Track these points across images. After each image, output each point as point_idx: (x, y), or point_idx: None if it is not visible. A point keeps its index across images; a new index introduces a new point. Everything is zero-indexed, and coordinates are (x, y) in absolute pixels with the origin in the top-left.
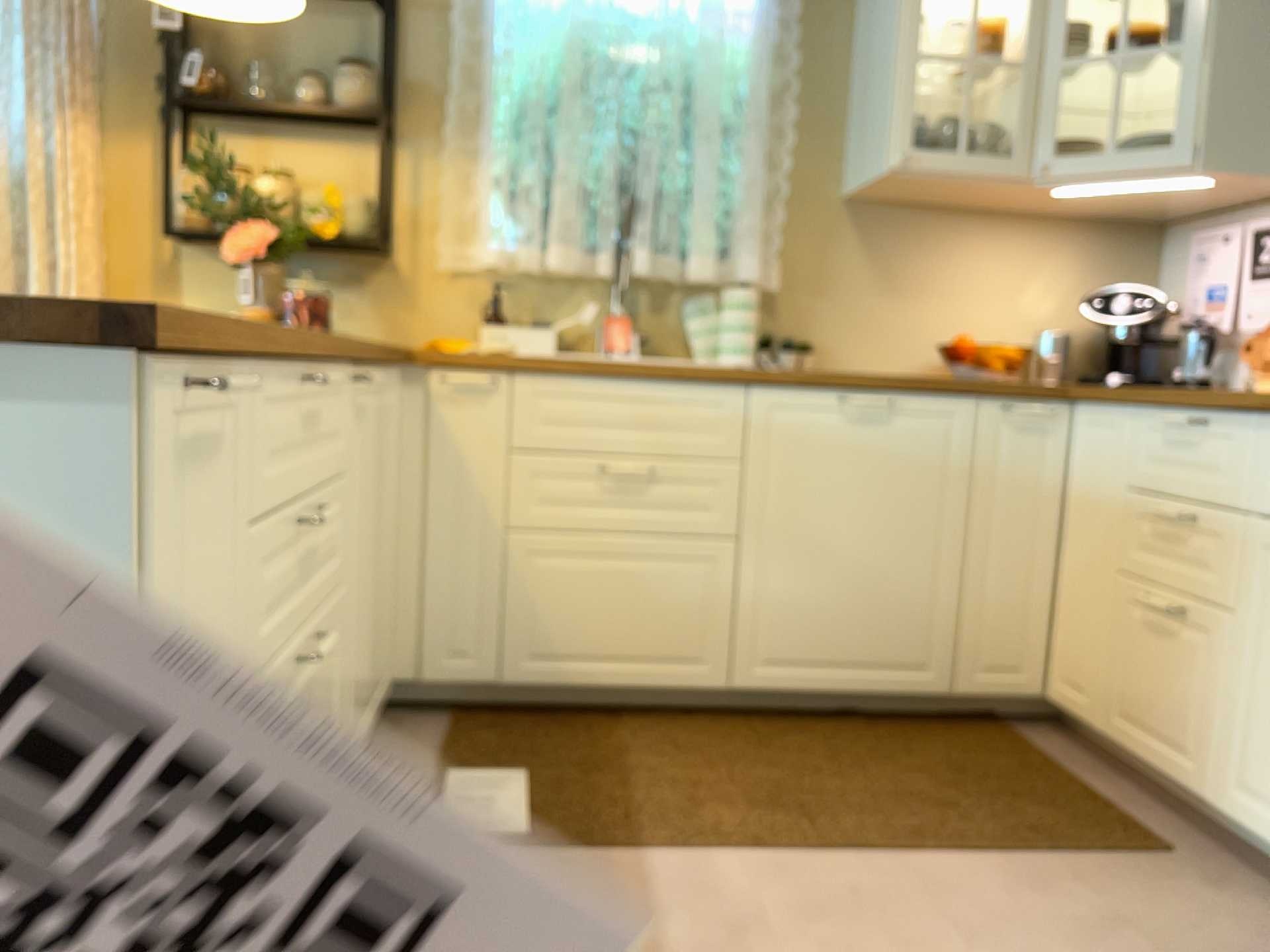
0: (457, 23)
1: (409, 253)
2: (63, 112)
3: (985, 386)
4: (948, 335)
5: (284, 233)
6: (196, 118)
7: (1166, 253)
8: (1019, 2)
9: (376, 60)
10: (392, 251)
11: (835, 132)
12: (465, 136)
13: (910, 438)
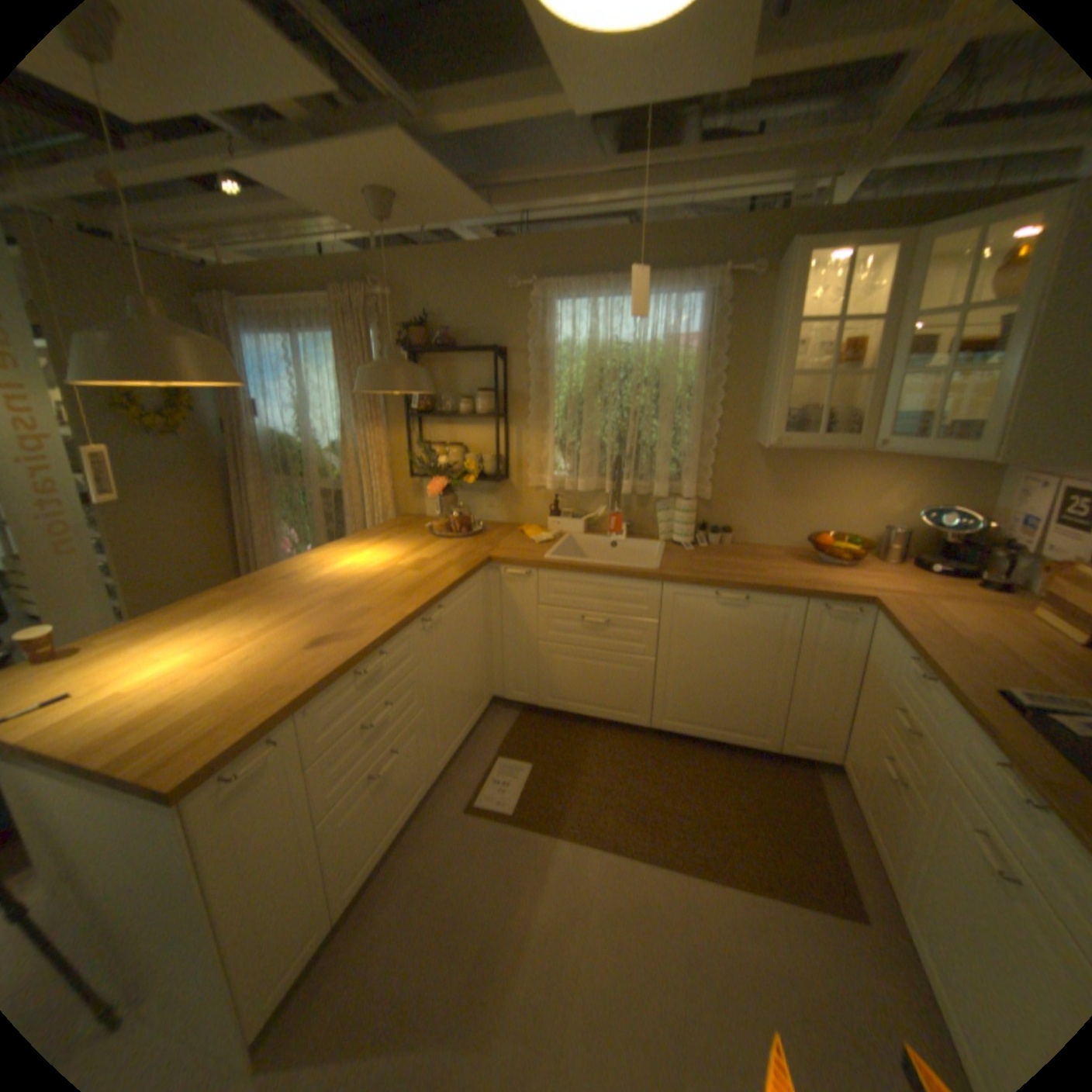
0: (531, 363)
1: (515, 478)
2: (366, 425)
3: (810, 594)
4: (822, 523)
5: (451, 482)
6: (421, 418)
7: (1006, 472)
8: (883, 317)
9: (496, 383)
10: (508, 478)
11: (752, 402)
12: (539, 419)
13: (758, 618)
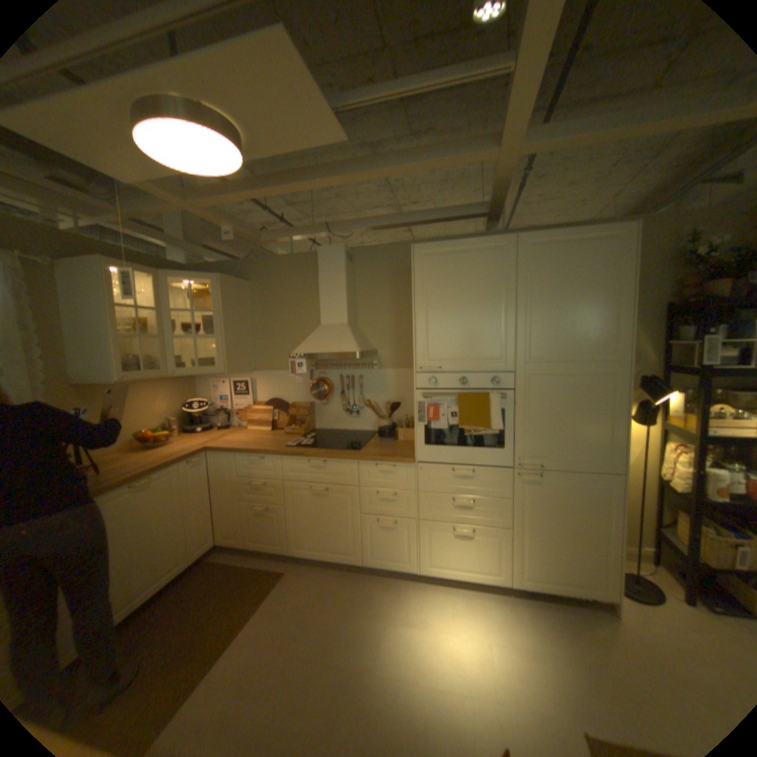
0: None
1: None
2: None
3: (179, 460)
4: (129, 430)
5: None
6: None
7: (195, 382)
8: (142, 310)
9: None
10: None
11: (57, 357)
12: None
13: (157, 490)
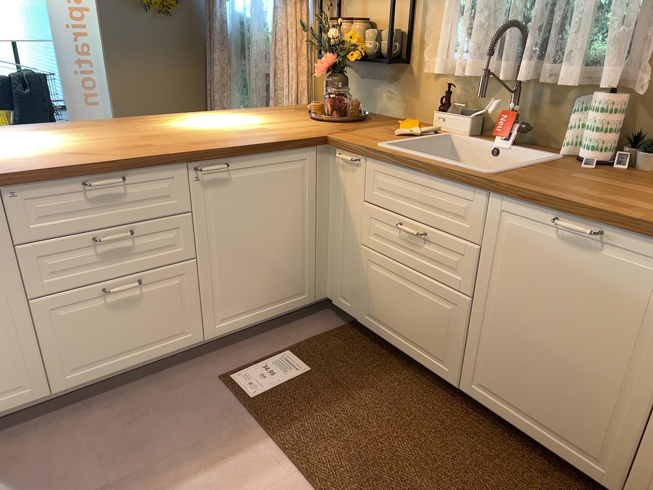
0: None
1: (416, 62)
2: (290, 1)
3: None
4: None
5: (338, 59)
6: None
7: None
8: None
9: None
10: (408, 62)
11: None
12: None
13: (614, 271)
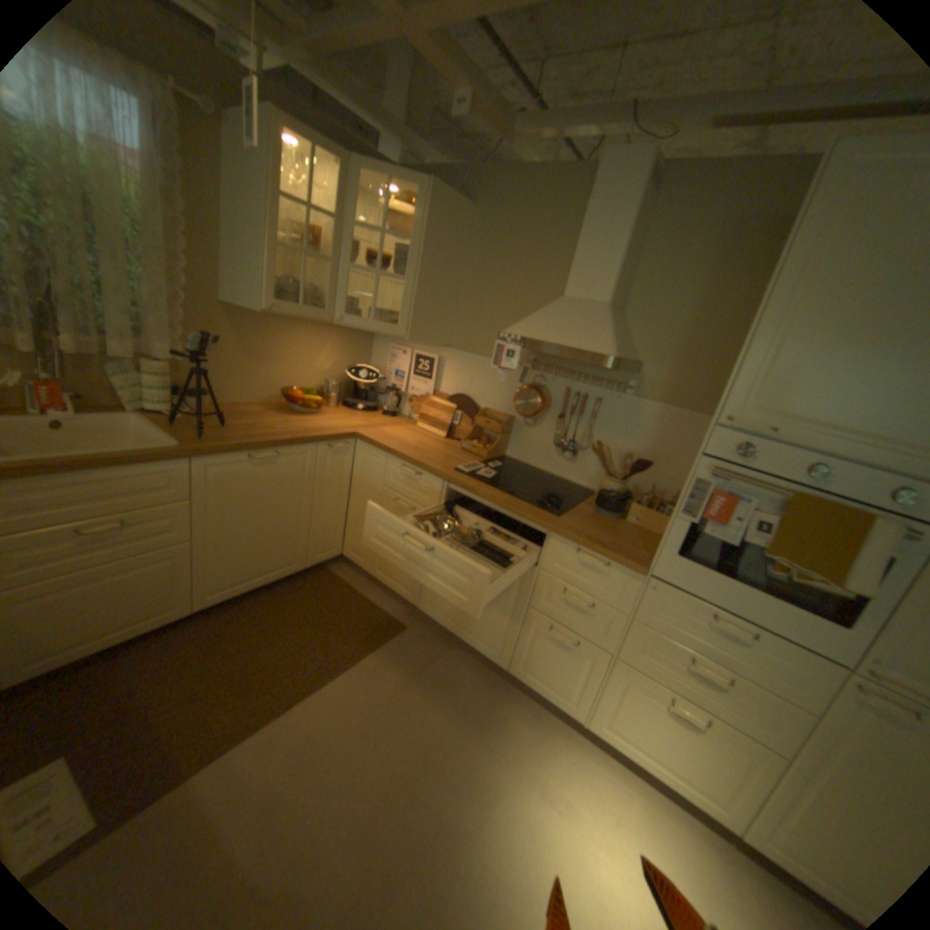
0: None
1: None
2: None
3: (320, 440)
4: (281, 382)
5: None
6: None
7: (372, 344)
8: (321, 216)
9: None
10: None
11: (209, 260)
12: None
13: (284, 470)
